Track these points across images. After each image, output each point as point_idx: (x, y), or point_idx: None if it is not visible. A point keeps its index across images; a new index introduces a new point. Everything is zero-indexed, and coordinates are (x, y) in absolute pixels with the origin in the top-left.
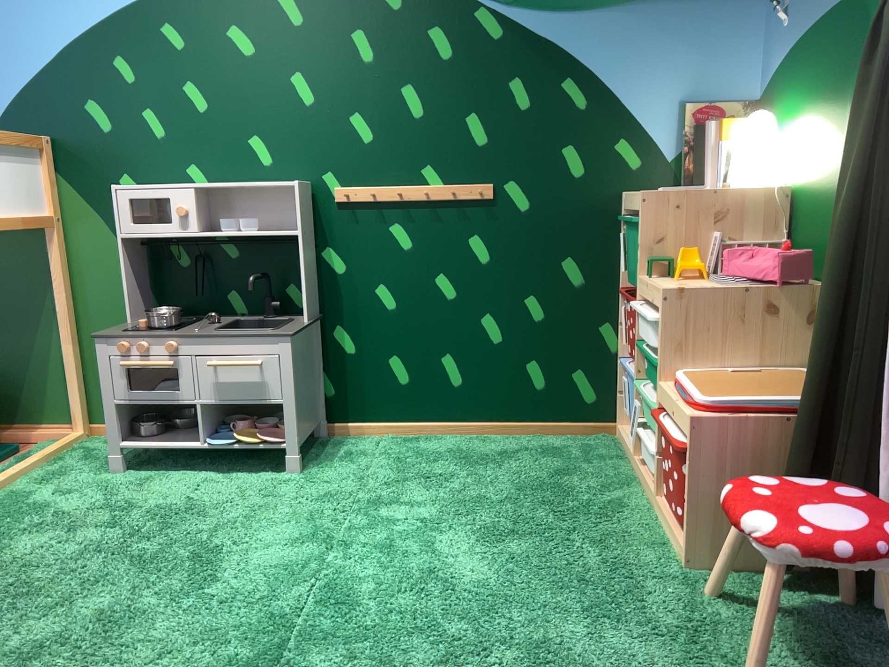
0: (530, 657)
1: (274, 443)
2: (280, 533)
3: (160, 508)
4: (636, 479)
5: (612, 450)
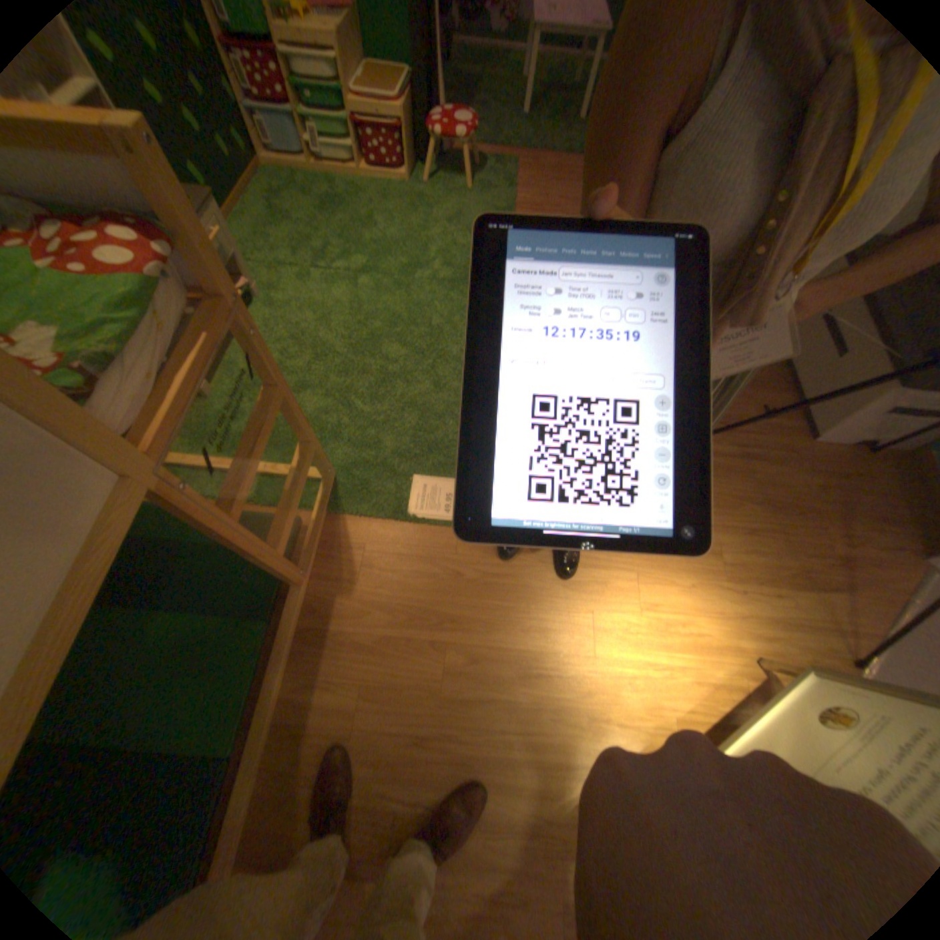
0: (450, 225)
1: (244, 282)
2: (339, 293)
3: (282, 352)
4: (324, 171)
5: (283, 169)
